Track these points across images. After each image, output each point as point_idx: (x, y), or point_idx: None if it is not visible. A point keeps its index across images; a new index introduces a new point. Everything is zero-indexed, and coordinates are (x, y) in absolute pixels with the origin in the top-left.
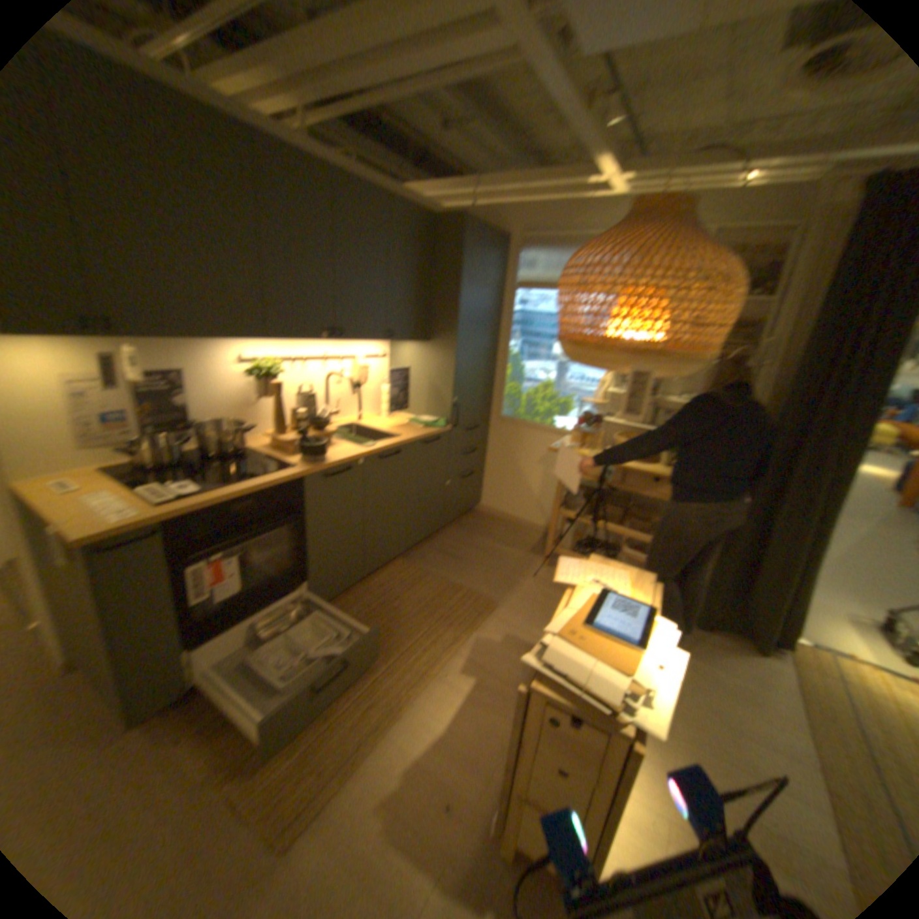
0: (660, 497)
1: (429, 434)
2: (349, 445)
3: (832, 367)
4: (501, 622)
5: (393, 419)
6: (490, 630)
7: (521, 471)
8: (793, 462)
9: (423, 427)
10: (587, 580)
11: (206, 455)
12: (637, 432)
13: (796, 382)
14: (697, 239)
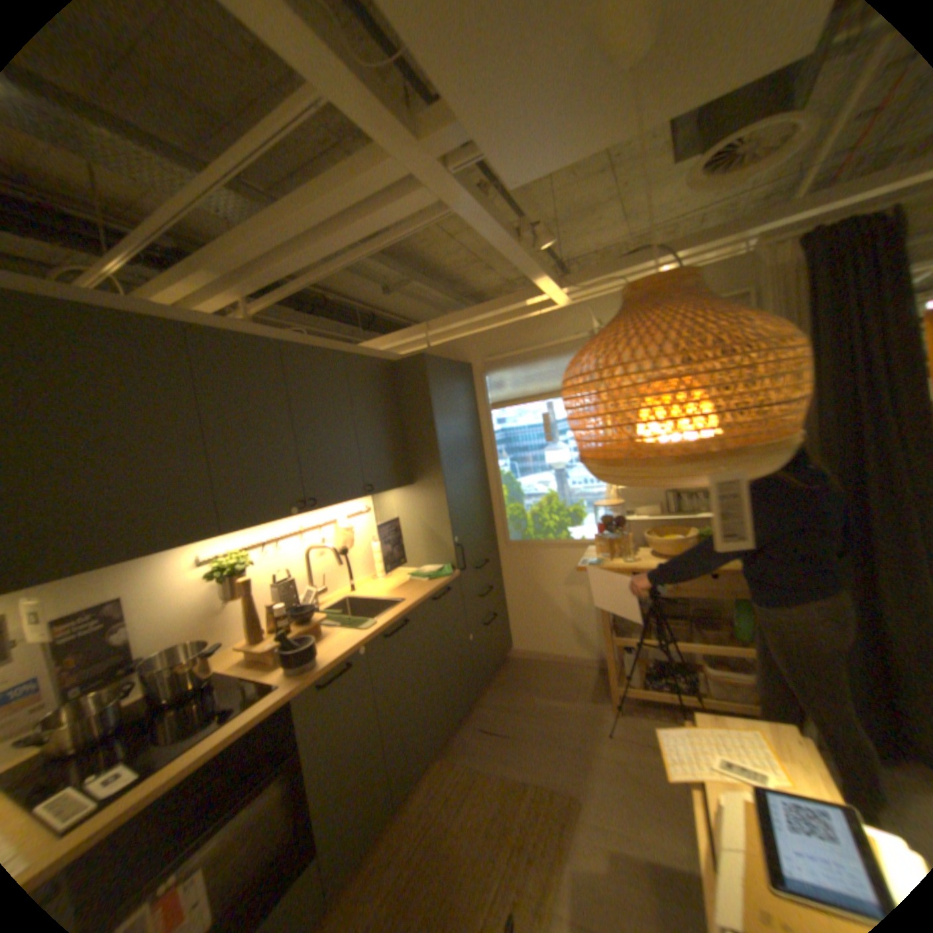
0: (728, 595)
1: (438, 585)
2: (346, 629)
3: (856, 408)
4: (596, 830)
5: (392, 576)
6: (587, 850)
7: (551, 597)
8: (863, 519)
9: (429, 579)
10: (714, 764)
11: (159, 700)
12: (666, 523)
13: (822, 433)
14: (726, 306)
